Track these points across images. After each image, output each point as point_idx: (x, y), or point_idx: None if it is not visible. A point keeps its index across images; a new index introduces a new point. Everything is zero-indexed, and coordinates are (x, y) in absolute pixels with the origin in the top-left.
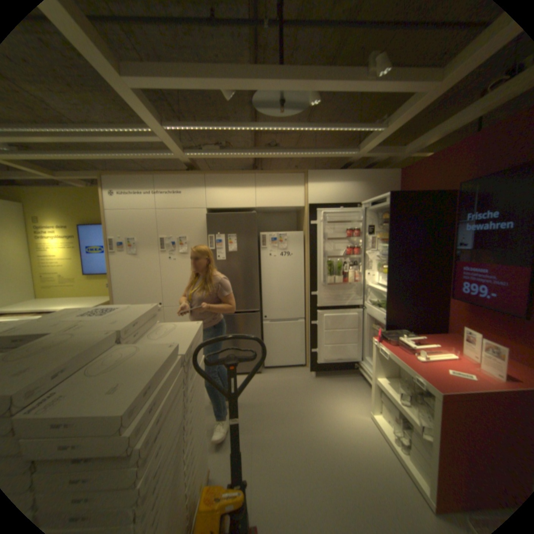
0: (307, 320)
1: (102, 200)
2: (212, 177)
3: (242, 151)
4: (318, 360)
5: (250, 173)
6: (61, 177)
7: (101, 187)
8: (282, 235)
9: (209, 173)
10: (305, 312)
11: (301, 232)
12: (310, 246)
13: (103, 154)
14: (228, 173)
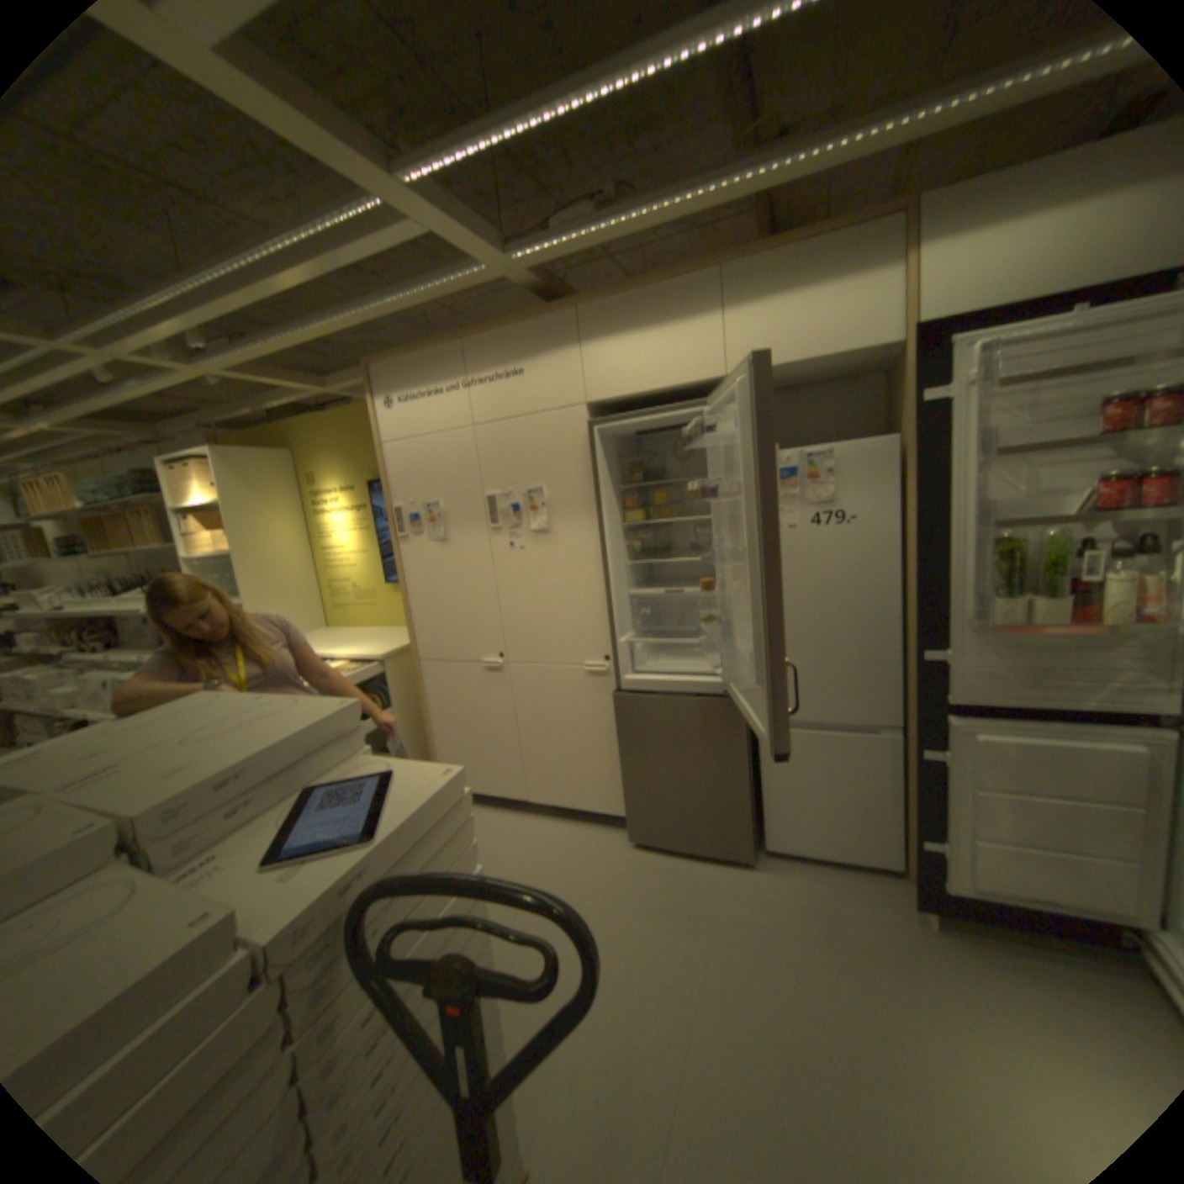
0: (914, 736)
1: (375, 422)
2: (596, 309)
3: (664, 195)
4: (953, 886)
5: (704, 266)
6: (335, 387)
7: (370, 393)
8: (818, 453)
9: (585, 300)
10: (908, 708)
11: (891, 437)
12: (925, 485)
13: (348, 310)
14: (636, 285)
